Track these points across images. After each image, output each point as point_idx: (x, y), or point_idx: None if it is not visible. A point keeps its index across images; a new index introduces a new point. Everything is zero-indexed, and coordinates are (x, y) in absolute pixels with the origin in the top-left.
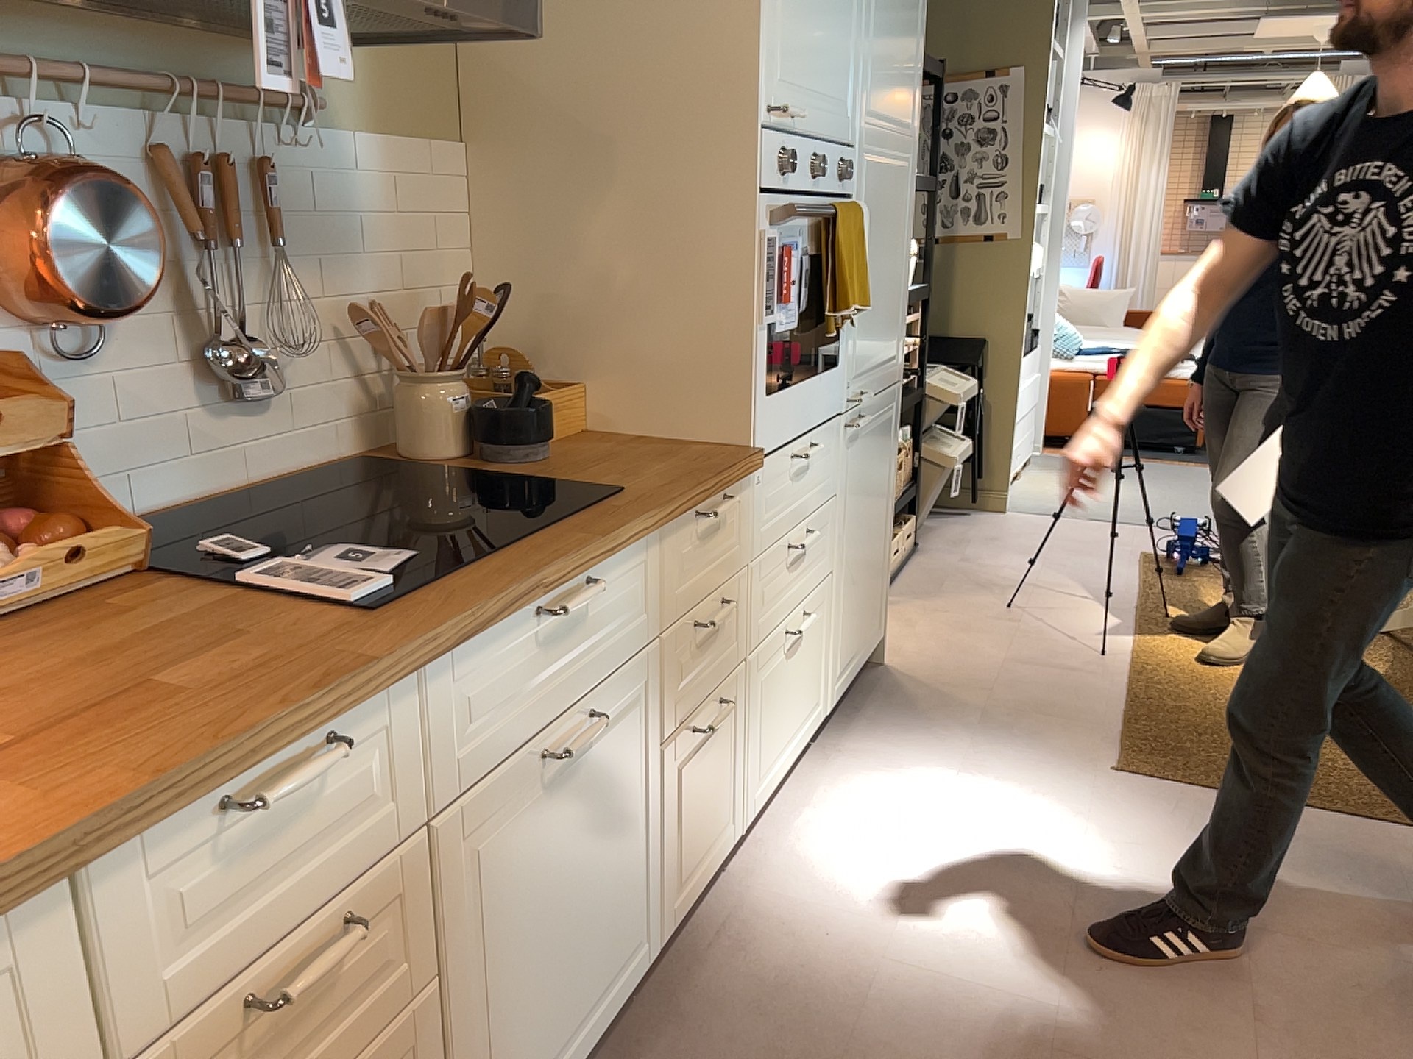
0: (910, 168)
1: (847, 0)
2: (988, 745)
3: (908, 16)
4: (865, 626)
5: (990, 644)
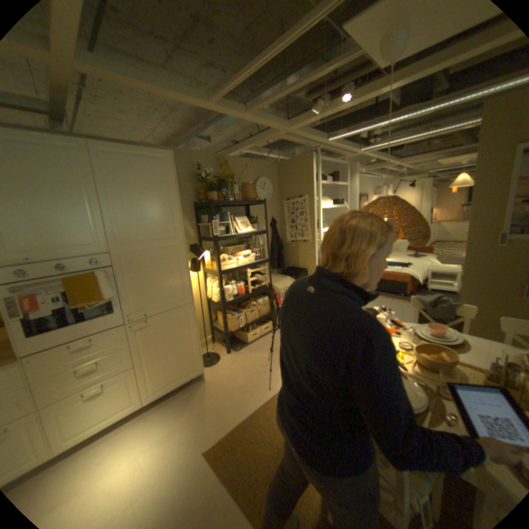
0: (177, 245)
1: (77, 216)
2: (183, 429)
3: (153, 207)
4: (175, 376)
5: (242, 378)
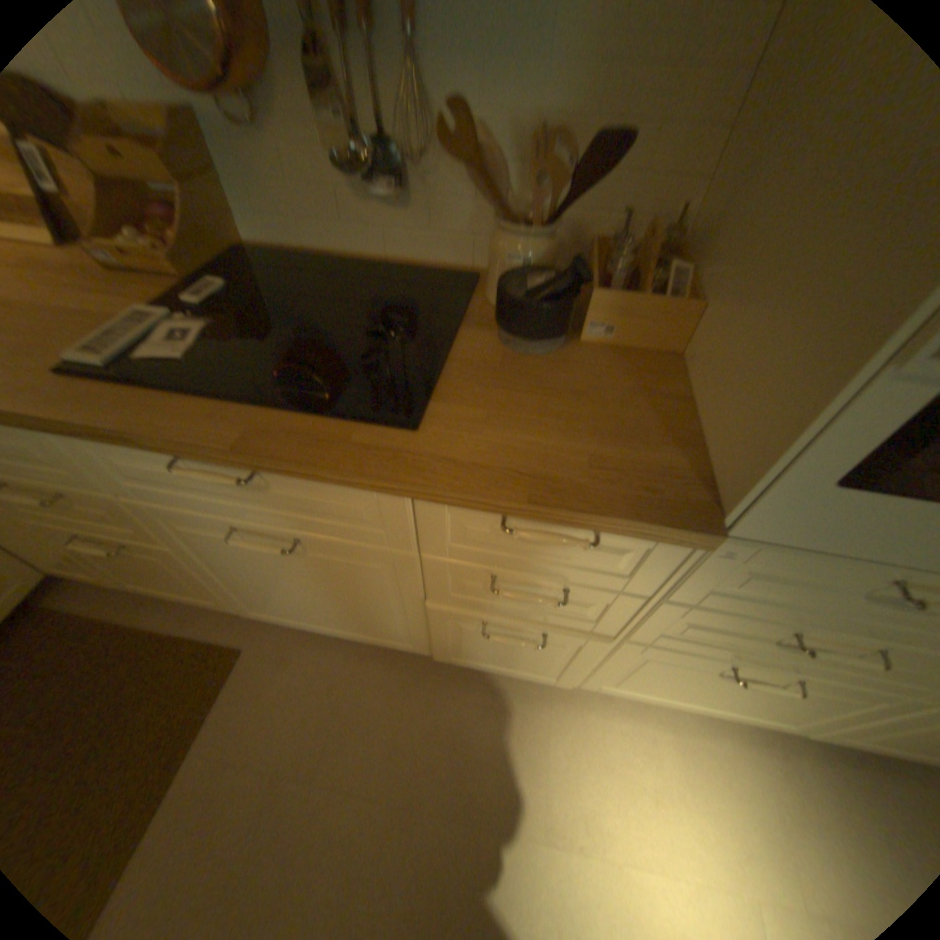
0: None
1: None
2: None
3: None
4: None
5: None
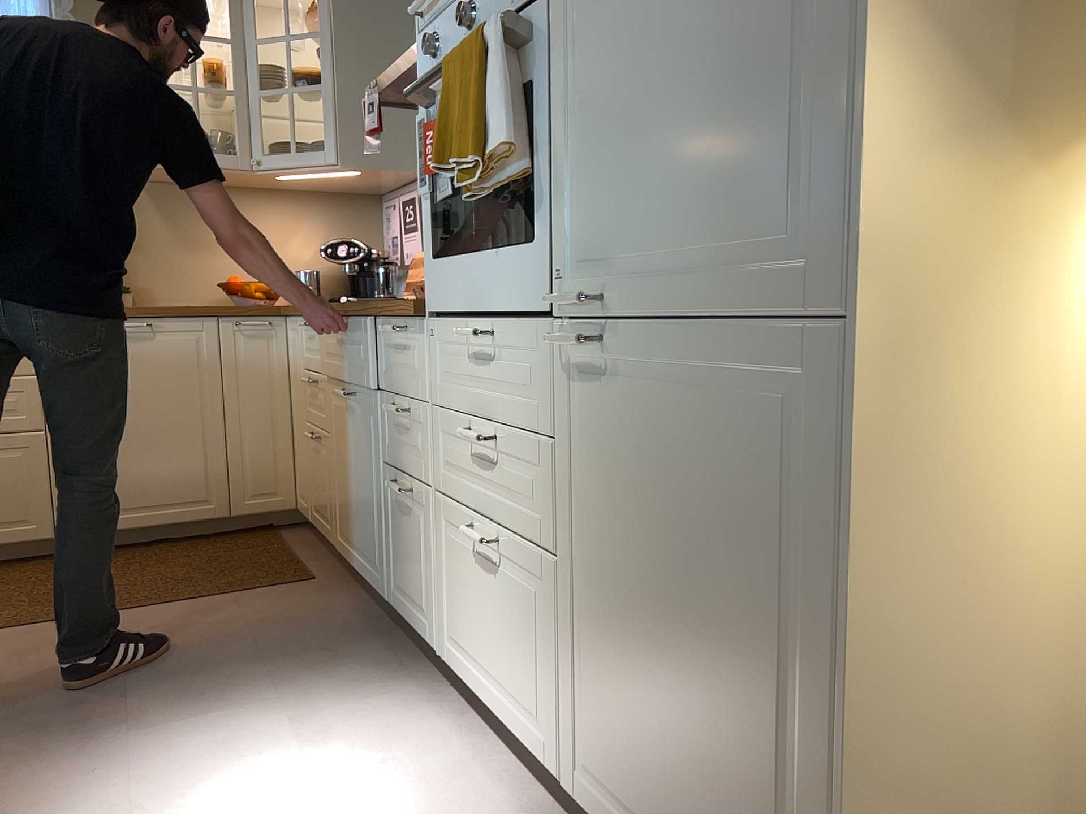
0: None
1: None
2: None
3: None
4: None
5: None
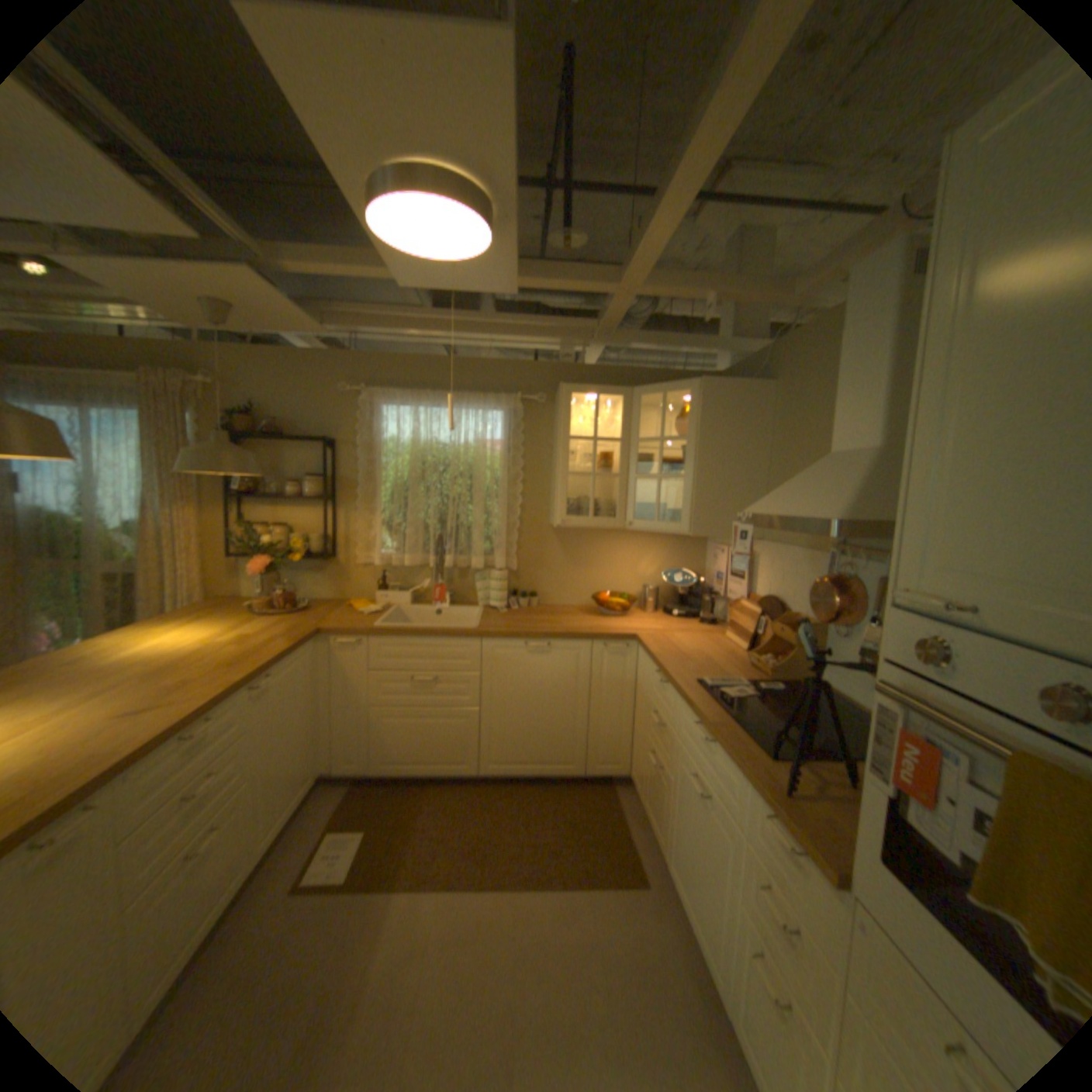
0: None
1: None
2: None
3: None
4: None
5: None
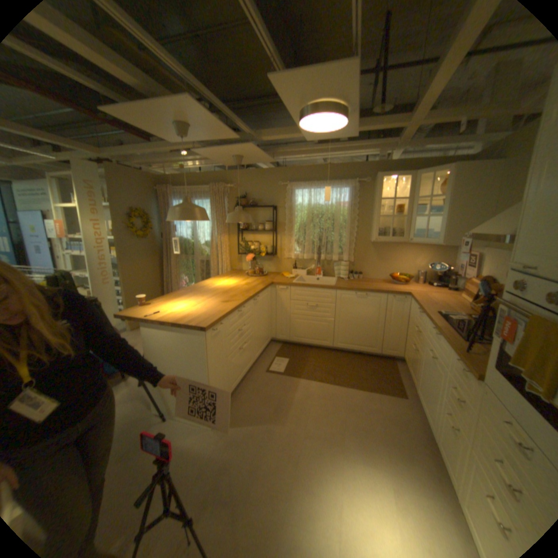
0: None
1: None
2: None
3: None
4: None
5: None
